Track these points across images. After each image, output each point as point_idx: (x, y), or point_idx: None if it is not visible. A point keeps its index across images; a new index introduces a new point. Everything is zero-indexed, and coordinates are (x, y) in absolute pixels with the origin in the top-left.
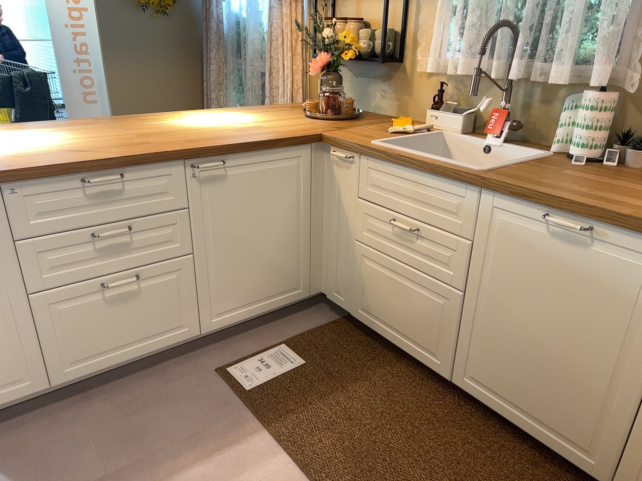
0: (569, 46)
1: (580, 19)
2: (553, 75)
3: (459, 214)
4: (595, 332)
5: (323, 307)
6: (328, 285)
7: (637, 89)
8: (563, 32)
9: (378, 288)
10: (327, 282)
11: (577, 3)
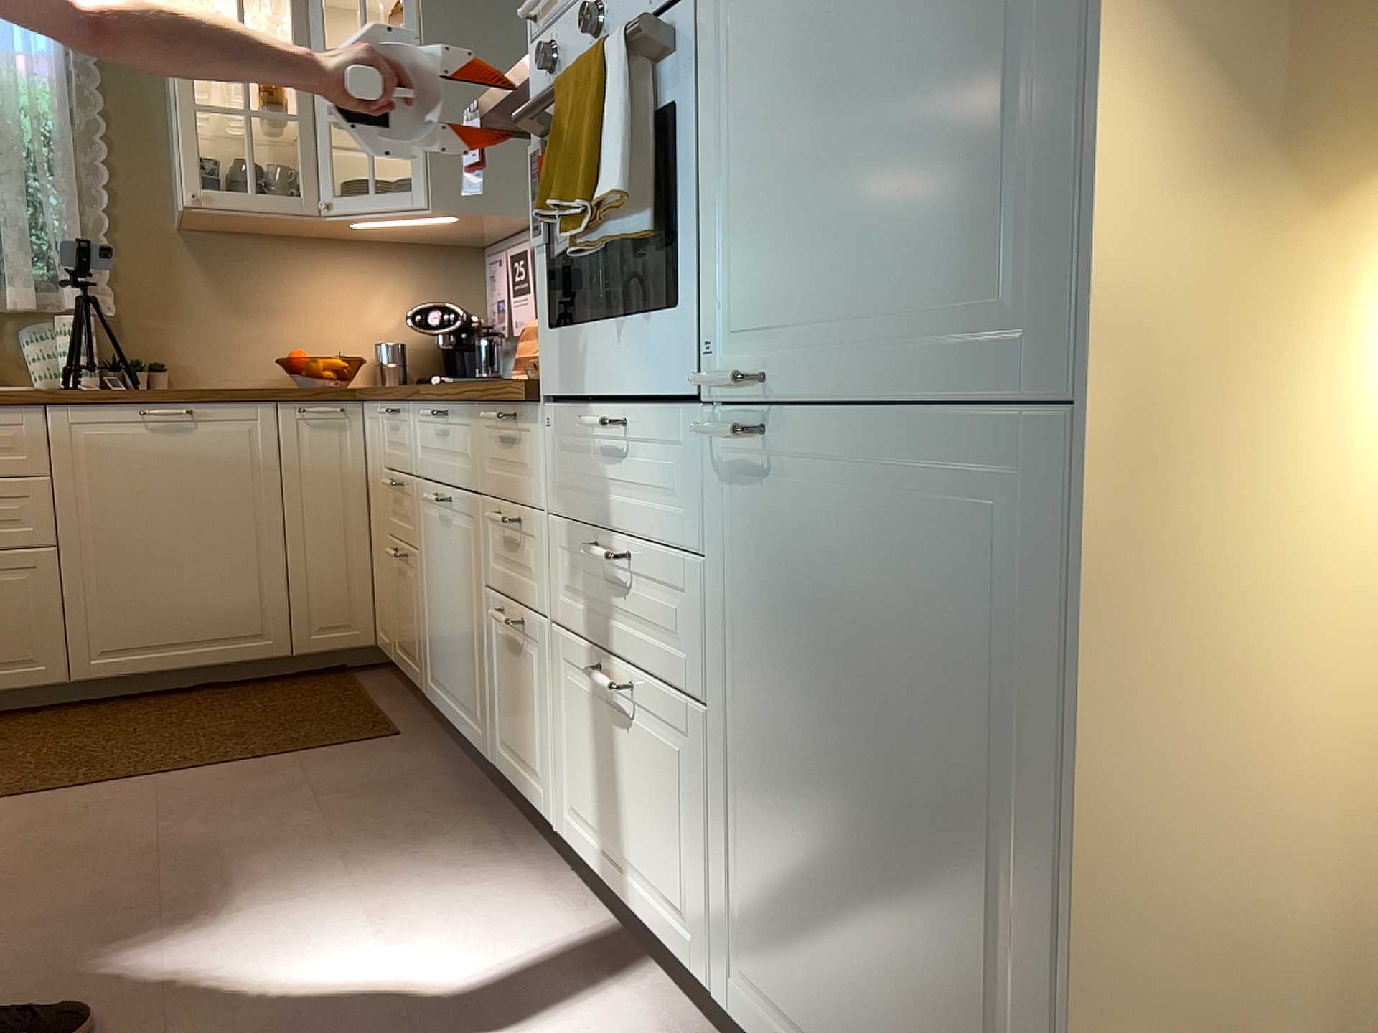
0: (28, 265)
1: (27, 237)
2: (18, 297)
3: (17, 449)
4: (227, 508)
5: None
6: None
7: (116, 311)
8: (9, 250)
9: None
10: None
11: (18, 221)
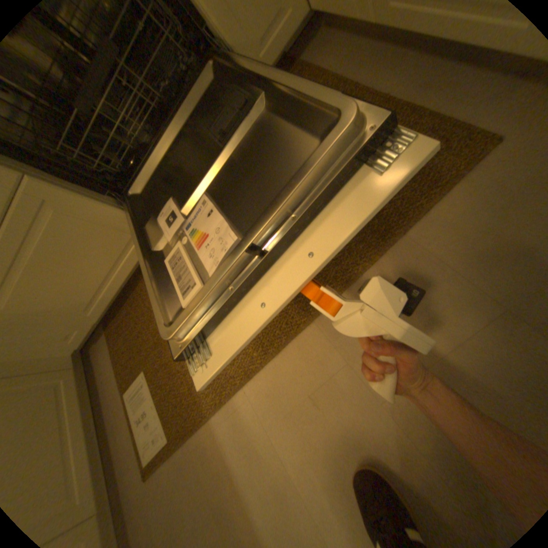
0: None
1: None
2: None
3: None
4: None
5: (91, 351)
6: (55, 350)
7: None
8: None
9: (43, 293)
10: (52, 351)
11: None
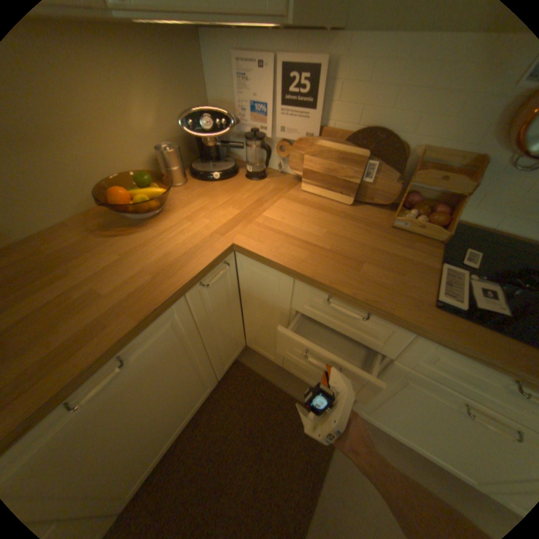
0: None
1: None
2: None
3: None
4: (173, 374)
5: None
6: None
7: None
8: None
9: None
10: None
11: None
